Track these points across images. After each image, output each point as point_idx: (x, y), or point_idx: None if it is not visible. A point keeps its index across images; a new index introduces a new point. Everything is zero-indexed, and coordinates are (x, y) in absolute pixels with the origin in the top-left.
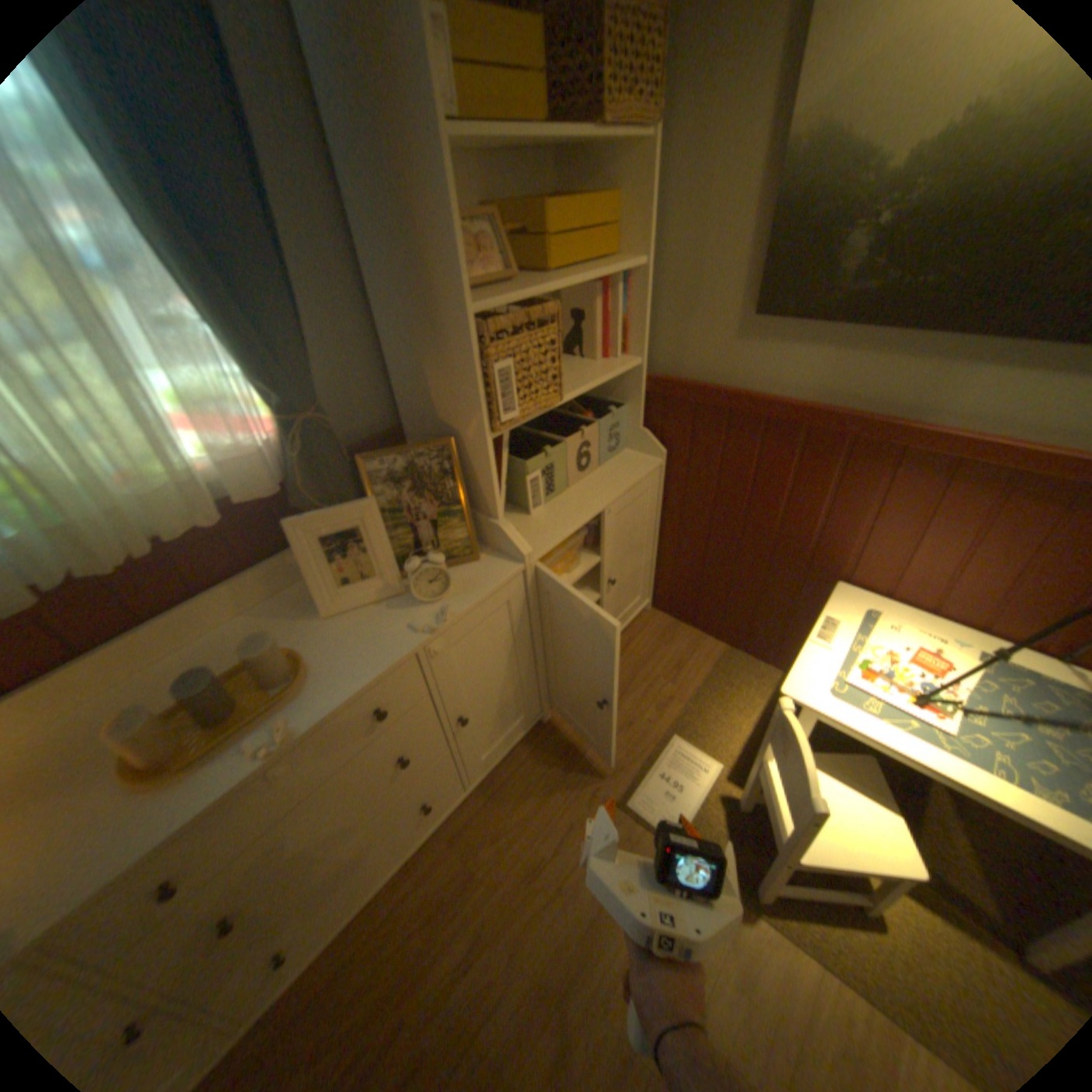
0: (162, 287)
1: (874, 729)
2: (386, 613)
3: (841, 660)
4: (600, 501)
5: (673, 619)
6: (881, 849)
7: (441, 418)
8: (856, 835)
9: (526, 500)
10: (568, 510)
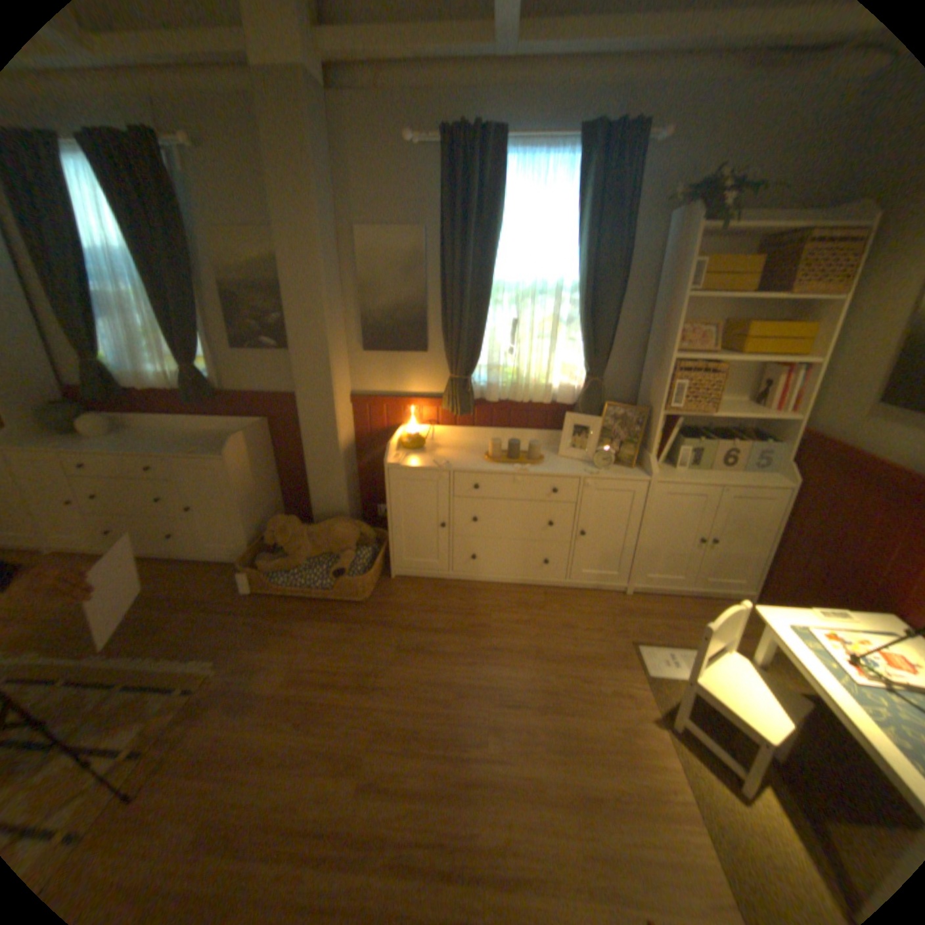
0: (575, 330)
1: (801, 653)
2: (579, 465)
3: (823, 628)
4: (724, 481)
5: None
6: (759, 720)
7: (649, 402)
8: (749, 706)
9: (677, 461)
10: (699, 476)
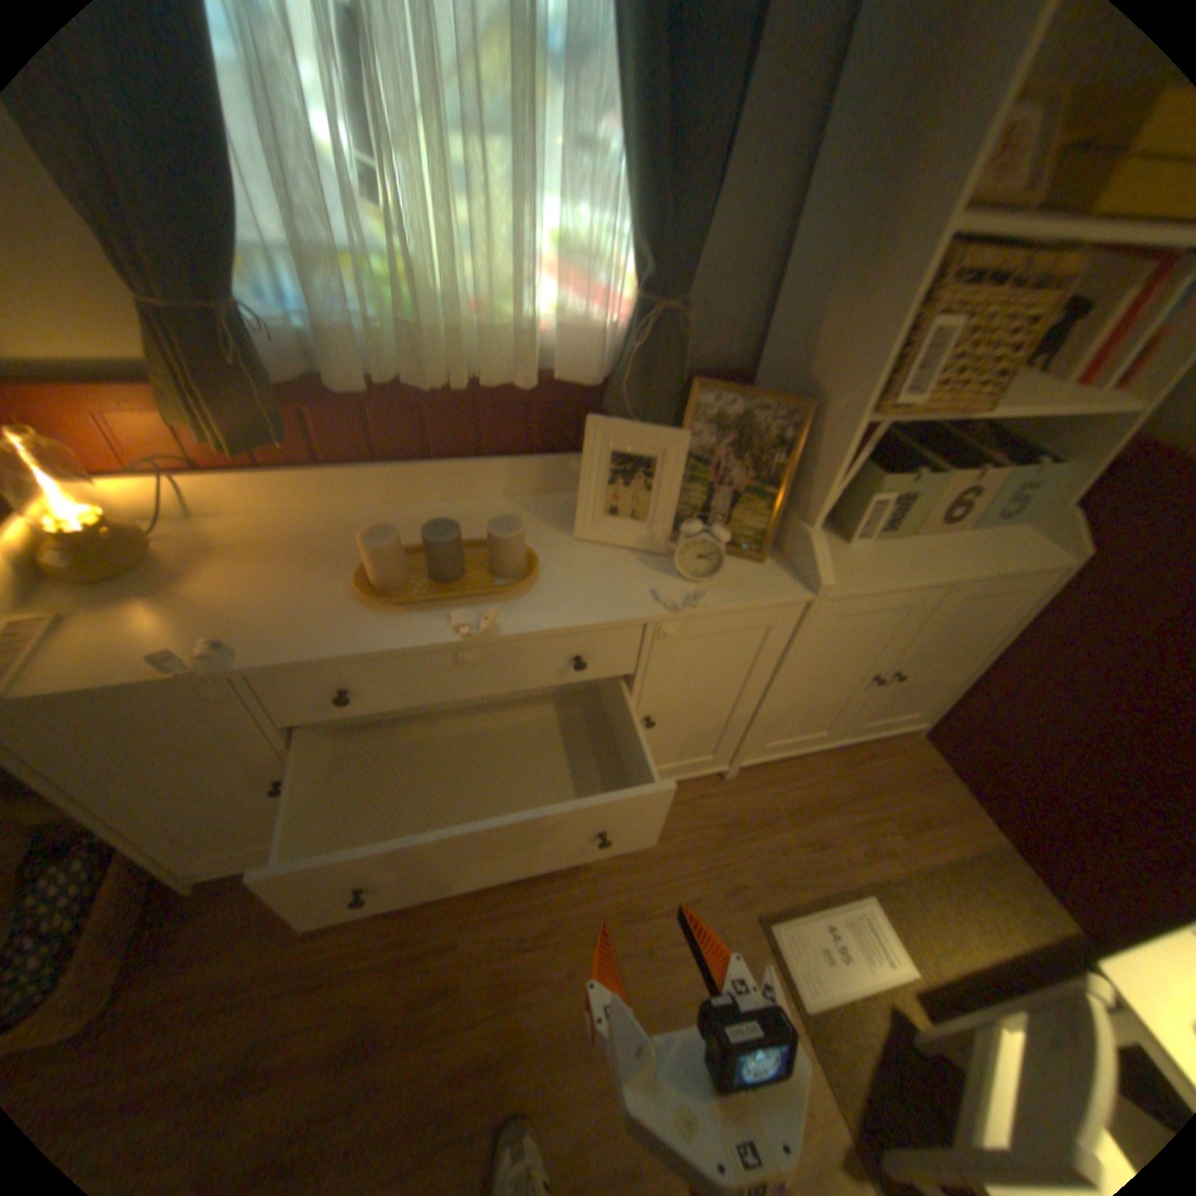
0: (601, 96)
1: None
2: (635, 567)
3: None
4: (954, 572)
5: (948, 768)
6: None
7: (813, 374)
8: None
9: (854, 525)
10: (903, 562)
